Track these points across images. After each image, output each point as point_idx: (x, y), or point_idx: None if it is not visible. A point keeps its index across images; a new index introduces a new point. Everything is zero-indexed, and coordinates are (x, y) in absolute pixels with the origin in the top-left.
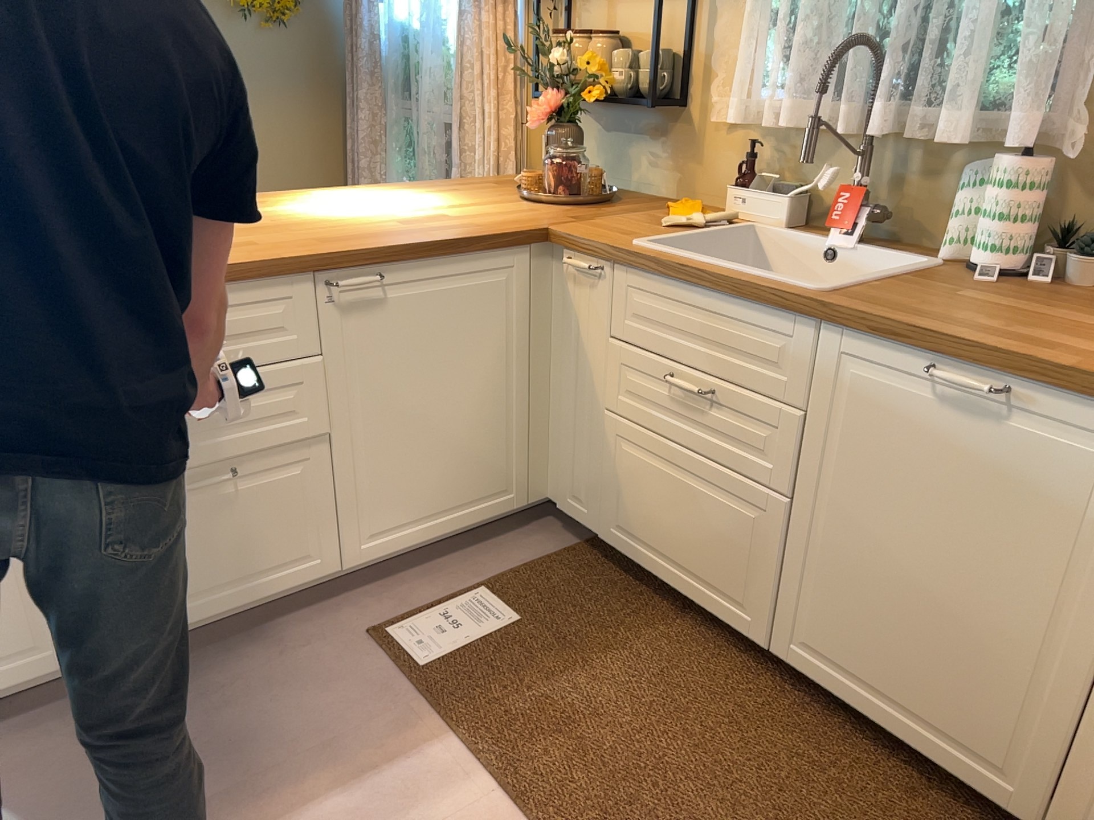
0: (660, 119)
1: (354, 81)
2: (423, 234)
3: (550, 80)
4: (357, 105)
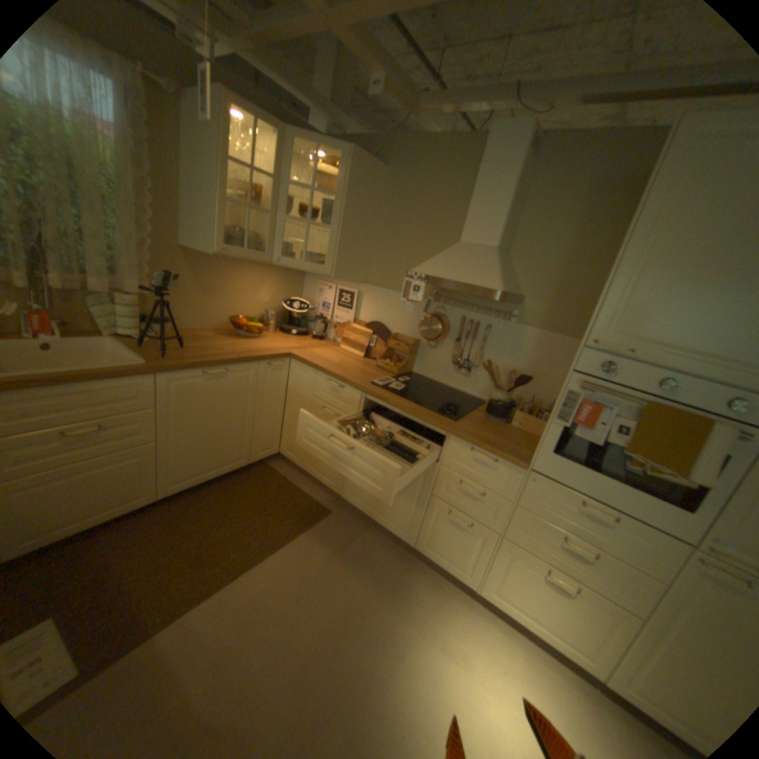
0: None
1: None
2: None
3: None
4: None
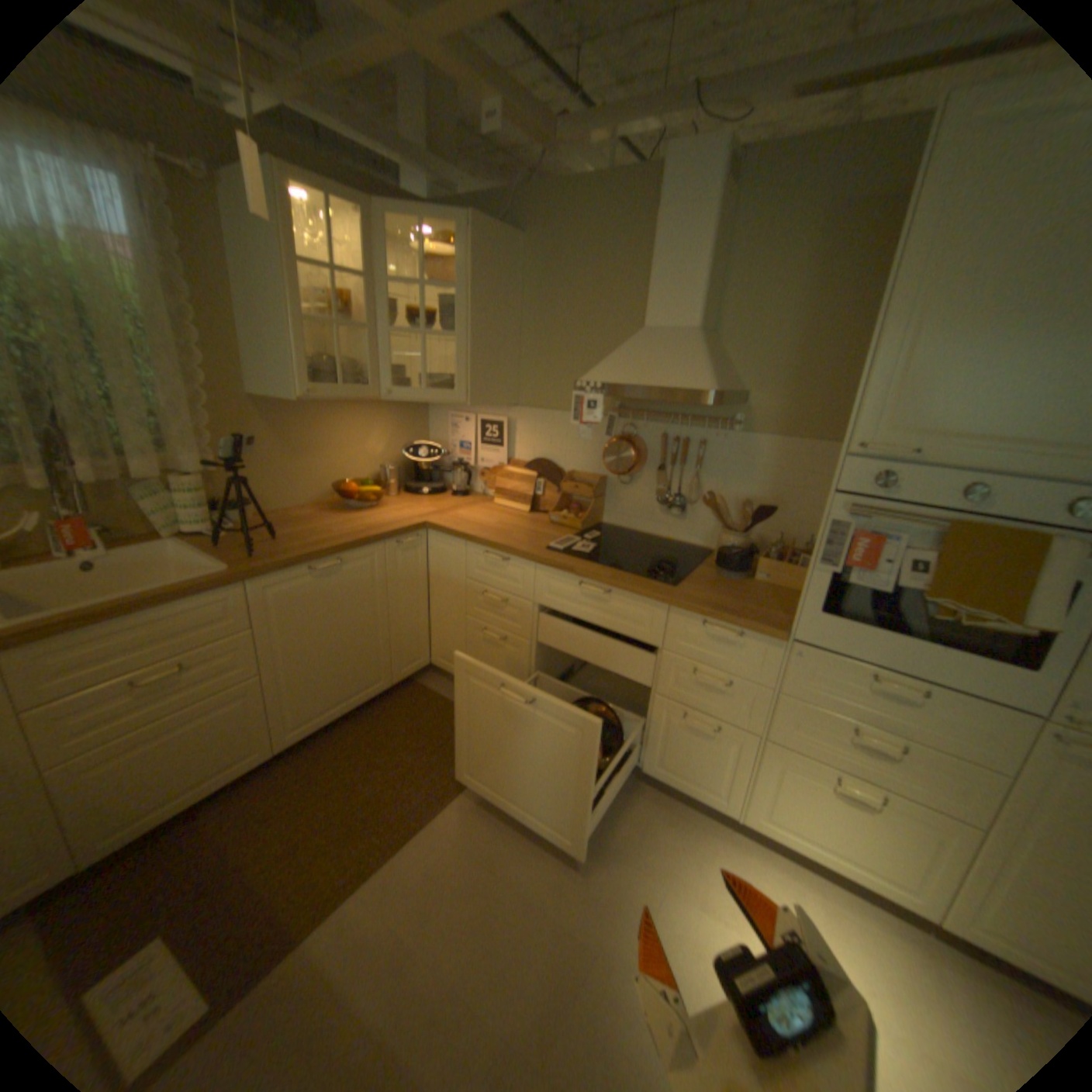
0: None
1: None
2: None
3: None
4: None
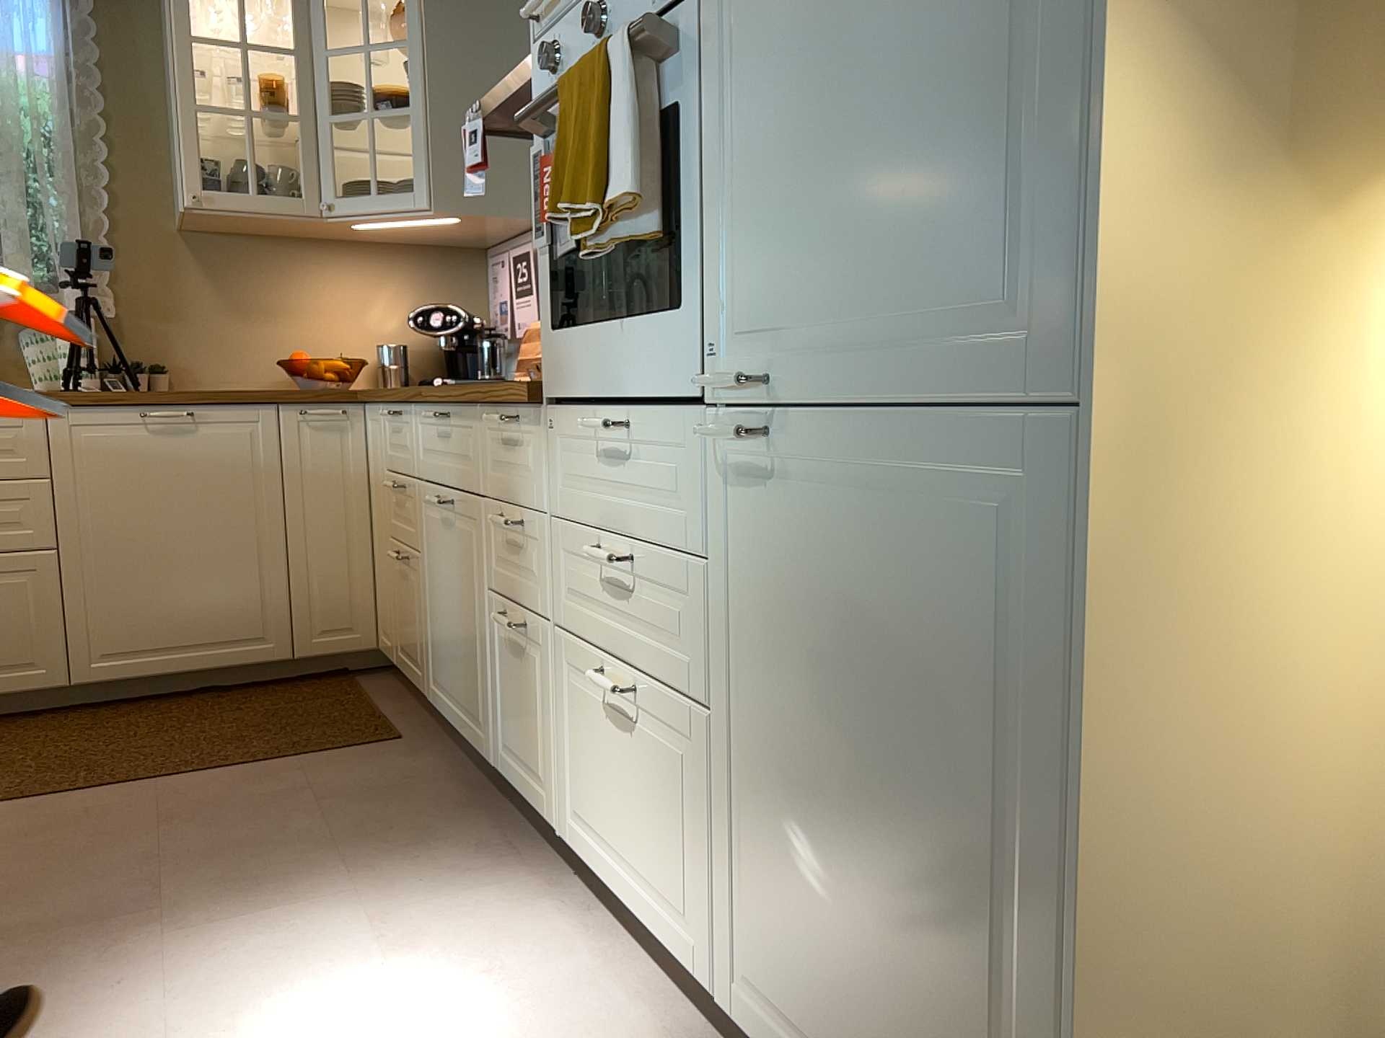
0: None
1: None
2: None
3: None
4: None
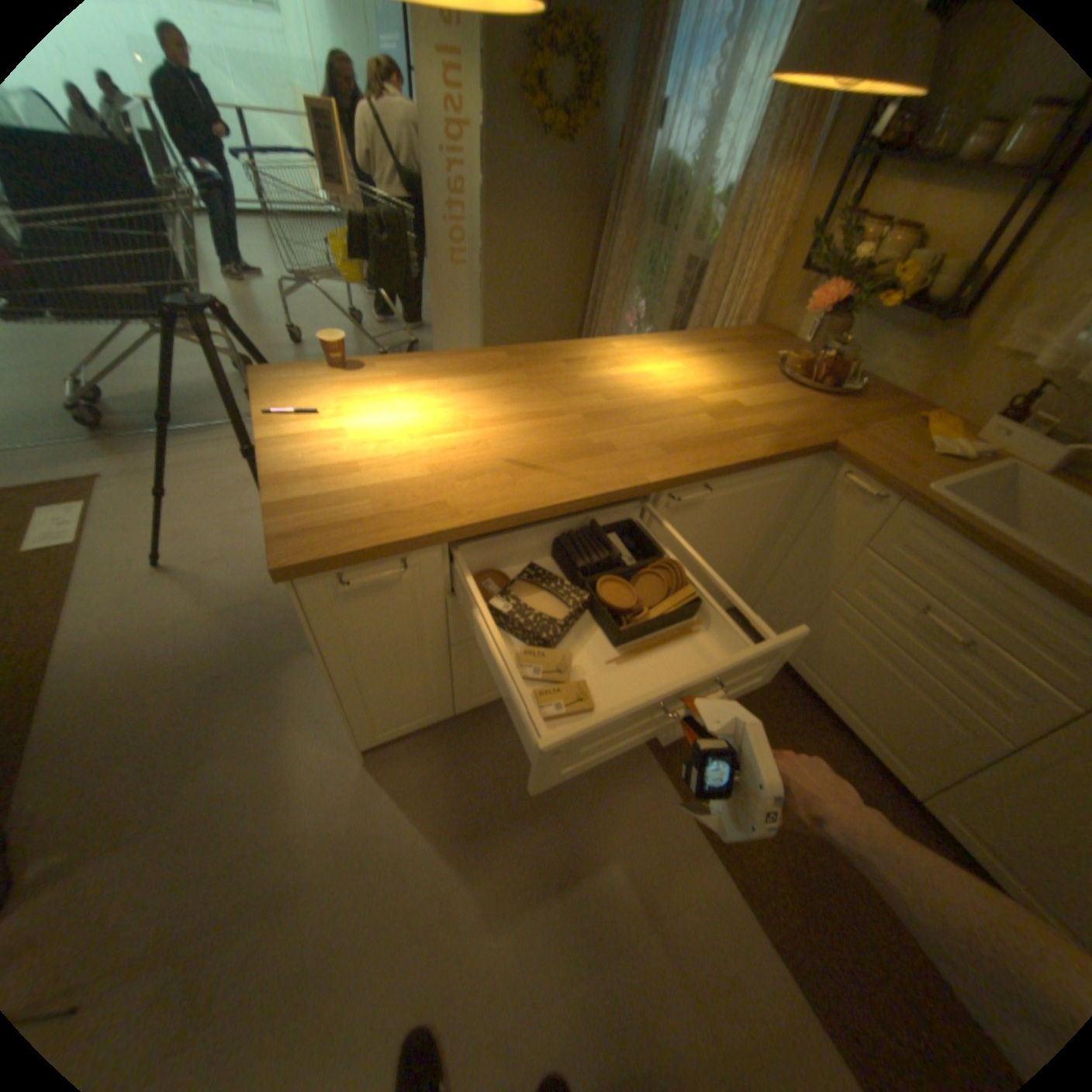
0: (932, 318)
1: (616, 198)
2: (742, 445)
3: (846, 268)
4: (616, 222)
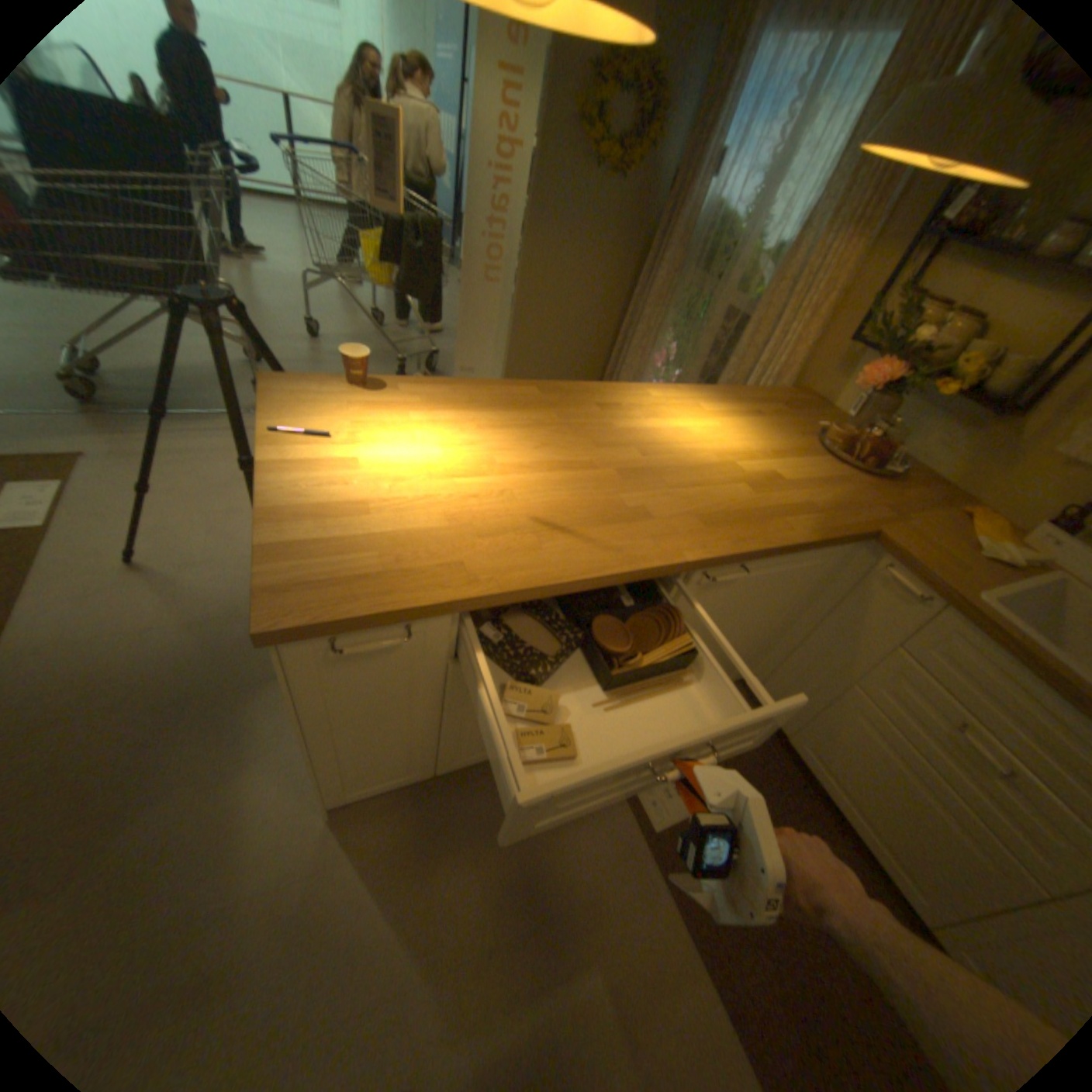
0: (985, 410)
1: (661, 238)
2: (785, 526)
3: (904, 347)
4: (659, 262)
